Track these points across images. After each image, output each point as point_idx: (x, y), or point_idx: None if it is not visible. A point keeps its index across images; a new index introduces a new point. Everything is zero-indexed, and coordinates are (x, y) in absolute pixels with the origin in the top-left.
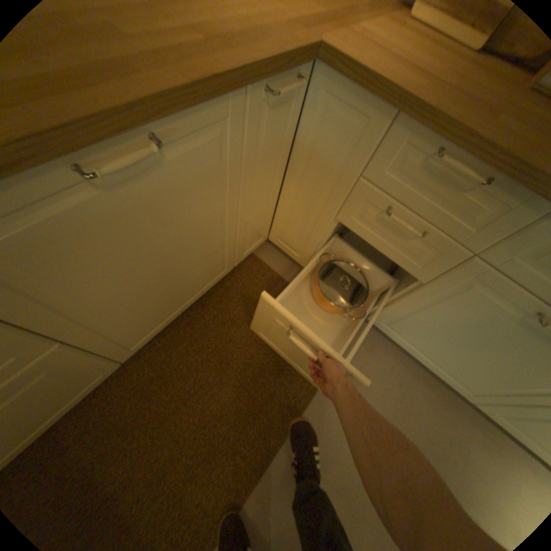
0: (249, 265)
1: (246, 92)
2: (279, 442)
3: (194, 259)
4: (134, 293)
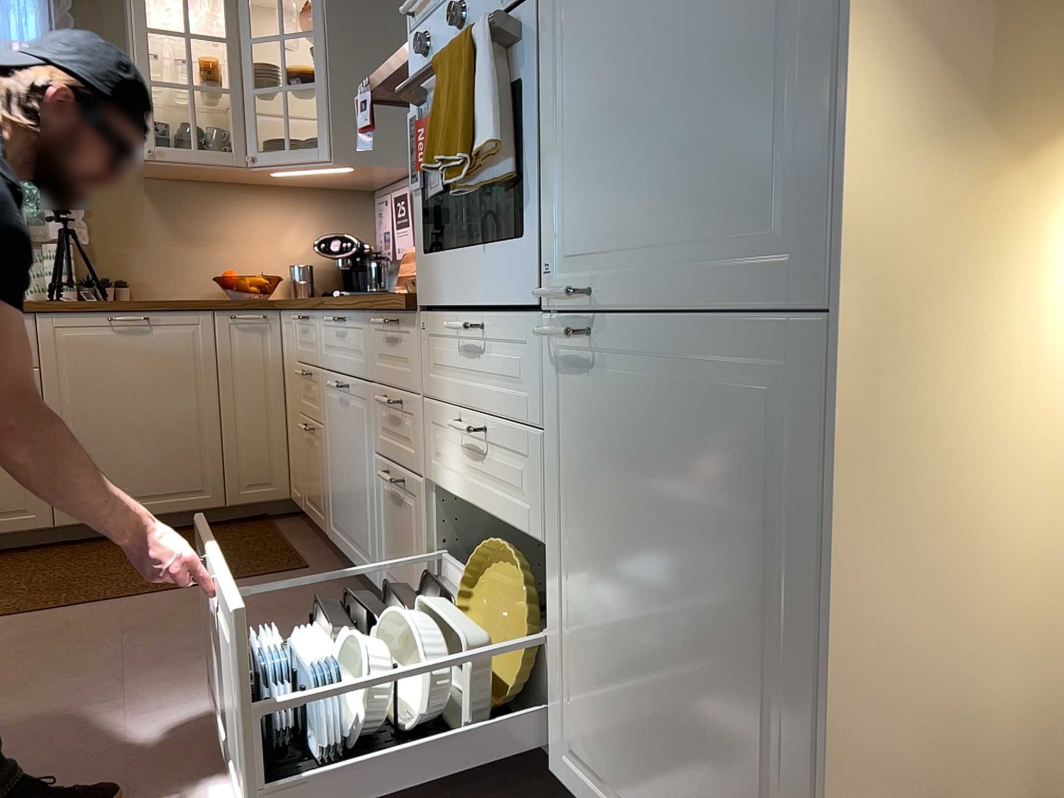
0: (252, 525)
1: (211, 315)
2: (112, 599)
3: (162, 432)
4: (101, 424)
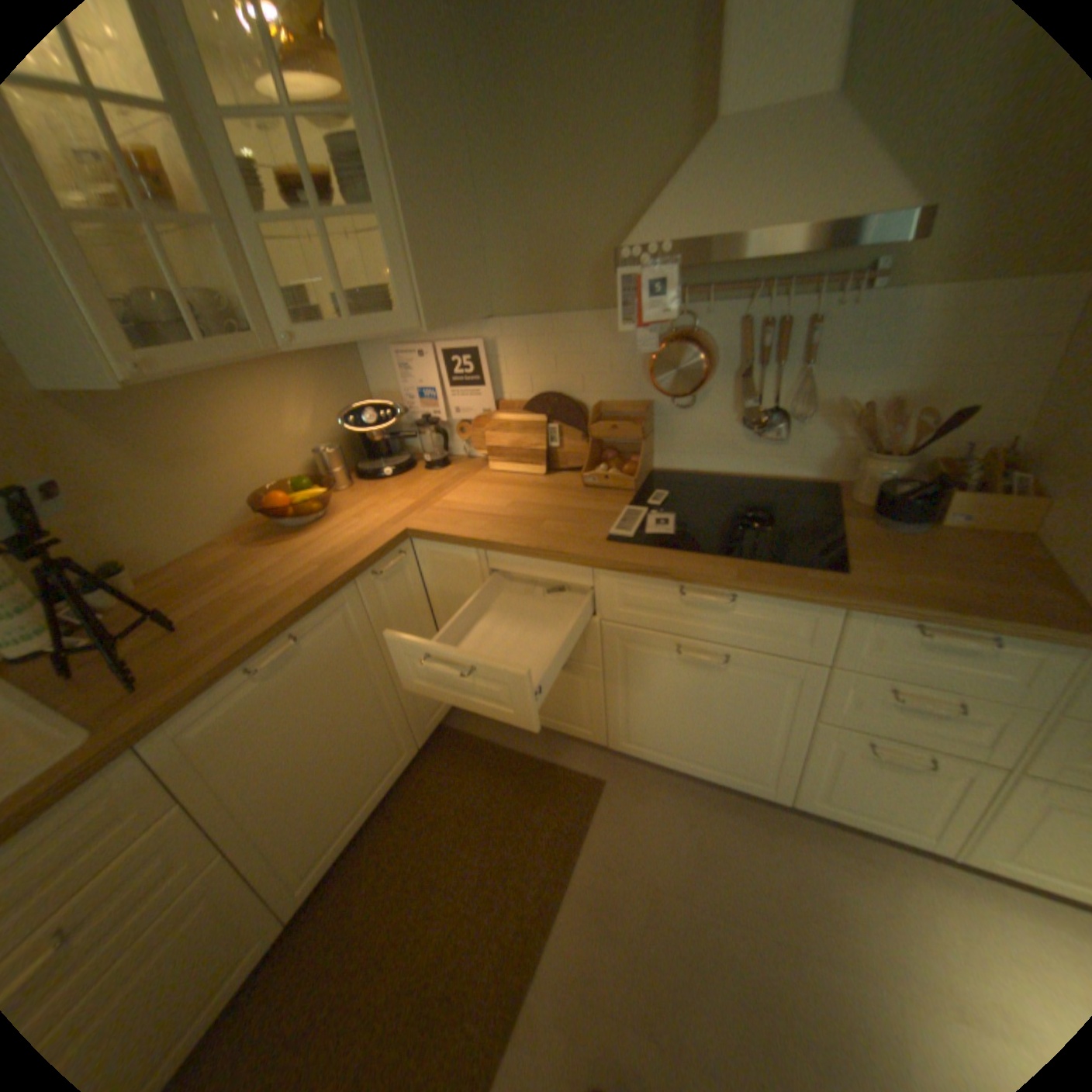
0: (443, 745)
1: (355, 585)
2: (525, 980)
3: (352, 740)
4: (290, 790)
